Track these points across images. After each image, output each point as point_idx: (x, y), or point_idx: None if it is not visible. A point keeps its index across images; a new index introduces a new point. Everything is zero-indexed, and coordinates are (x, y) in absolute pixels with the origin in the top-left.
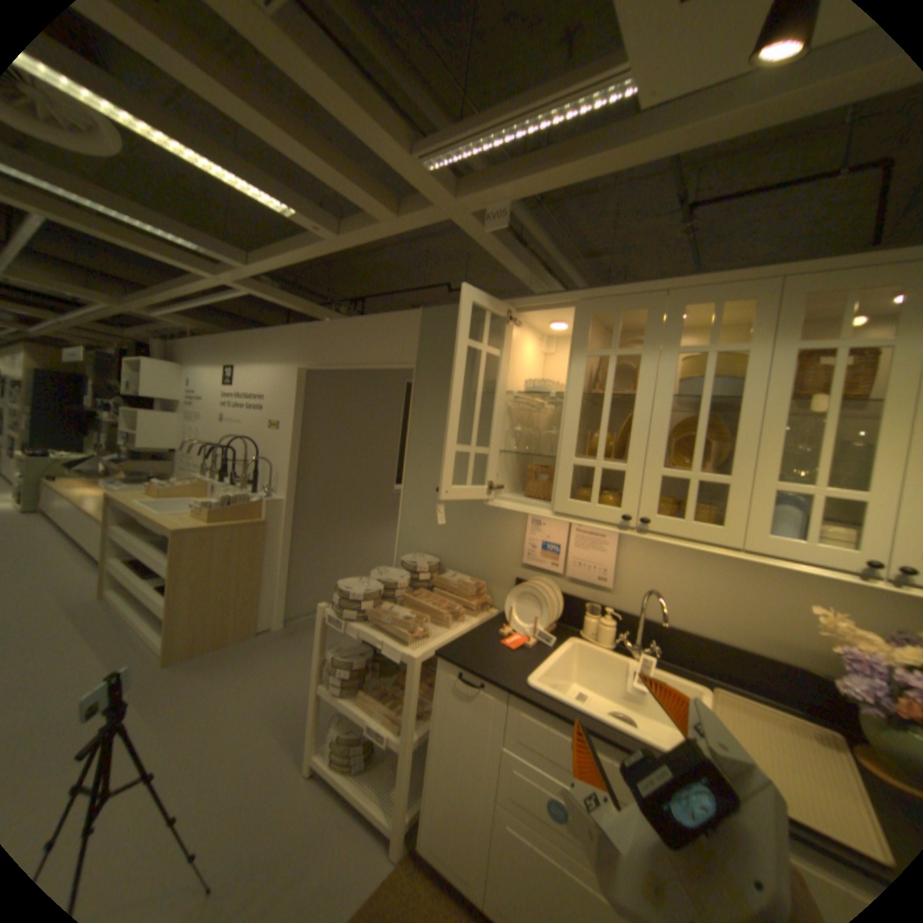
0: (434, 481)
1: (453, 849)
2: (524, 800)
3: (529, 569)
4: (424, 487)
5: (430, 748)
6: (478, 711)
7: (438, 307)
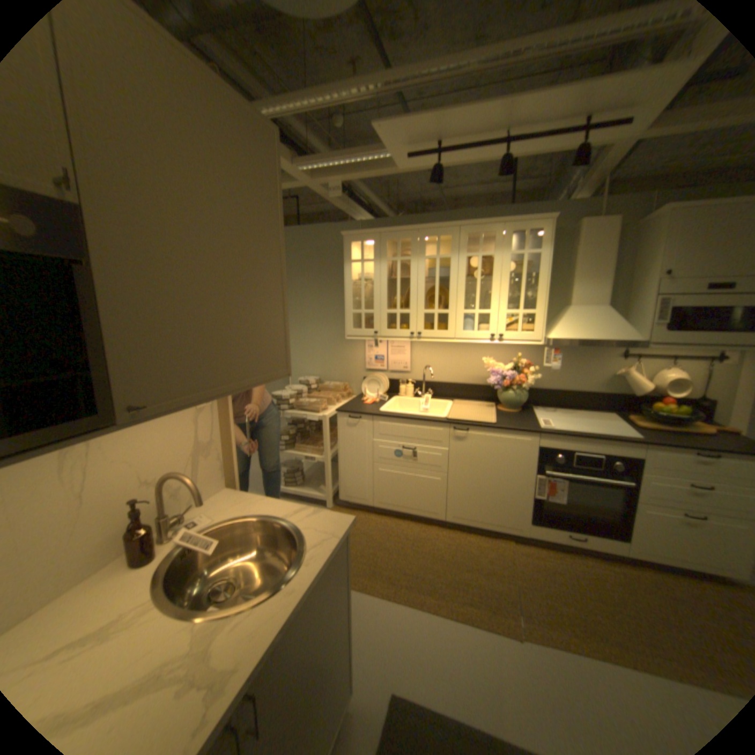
0: (308, 335)
1: (357, 491)
2: (385, 456)
3: (370, 372)
4: (302, 340)
5: (339, 455)
6: (360, 429)
7: (293, 228)
